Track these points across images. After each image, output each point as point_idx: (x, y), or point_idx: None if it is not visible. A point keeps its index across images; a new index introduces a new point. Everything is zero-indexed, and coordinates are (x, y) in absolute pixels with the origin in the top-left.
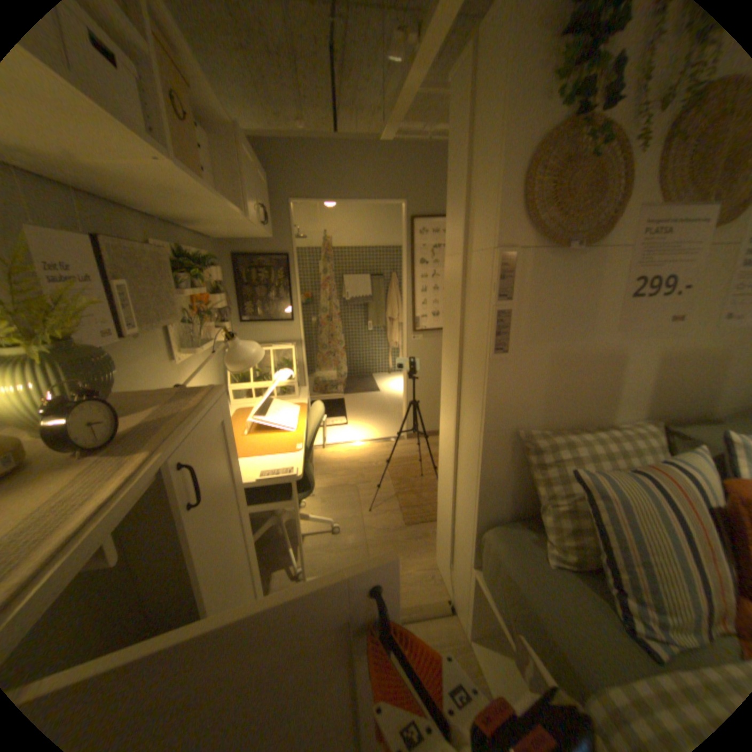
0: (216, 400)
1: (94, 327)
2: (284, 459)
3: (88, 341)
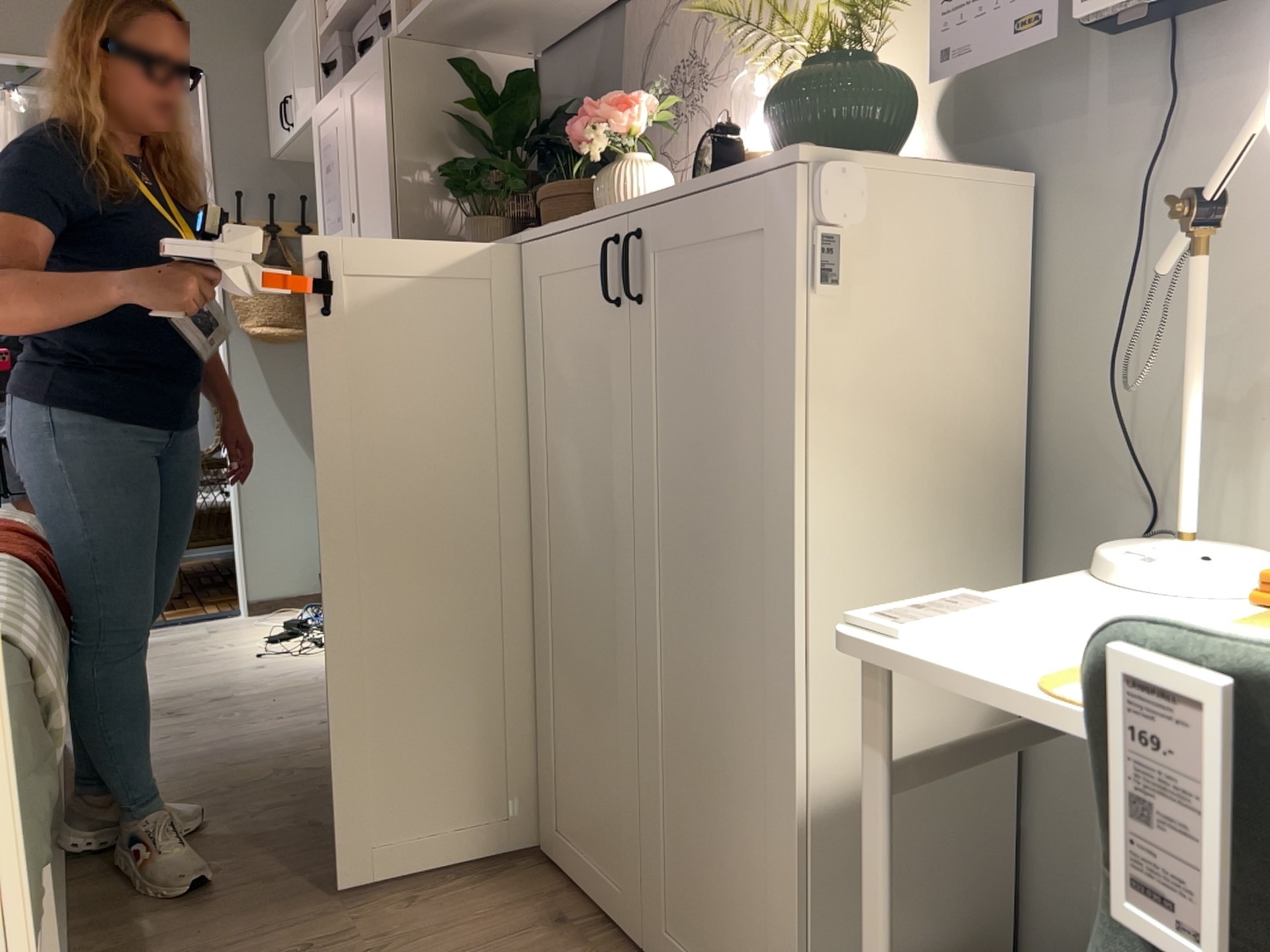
0: (755, 182)
1: (1011, 21)
2: (1018, 669)
3: (986, 58)
